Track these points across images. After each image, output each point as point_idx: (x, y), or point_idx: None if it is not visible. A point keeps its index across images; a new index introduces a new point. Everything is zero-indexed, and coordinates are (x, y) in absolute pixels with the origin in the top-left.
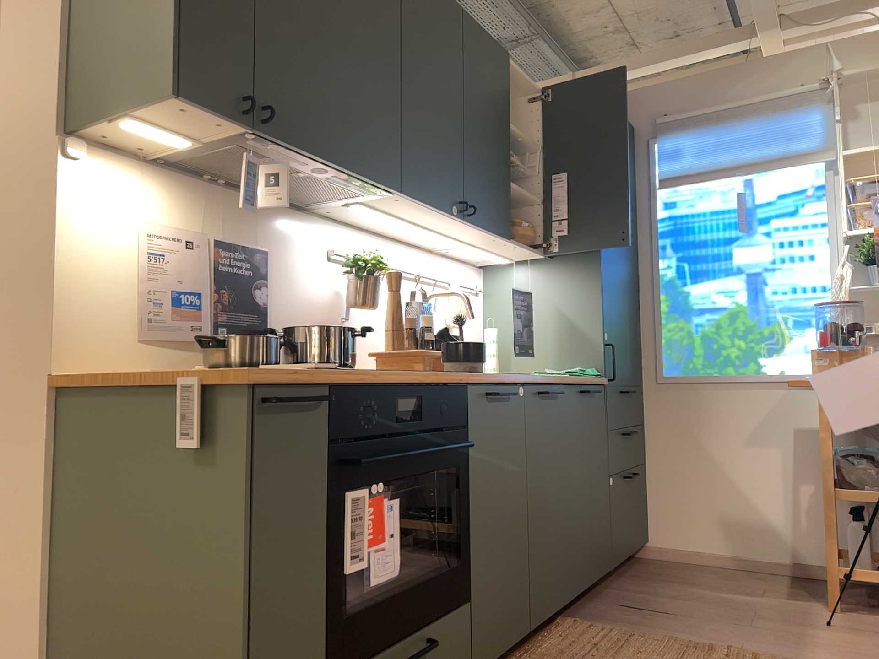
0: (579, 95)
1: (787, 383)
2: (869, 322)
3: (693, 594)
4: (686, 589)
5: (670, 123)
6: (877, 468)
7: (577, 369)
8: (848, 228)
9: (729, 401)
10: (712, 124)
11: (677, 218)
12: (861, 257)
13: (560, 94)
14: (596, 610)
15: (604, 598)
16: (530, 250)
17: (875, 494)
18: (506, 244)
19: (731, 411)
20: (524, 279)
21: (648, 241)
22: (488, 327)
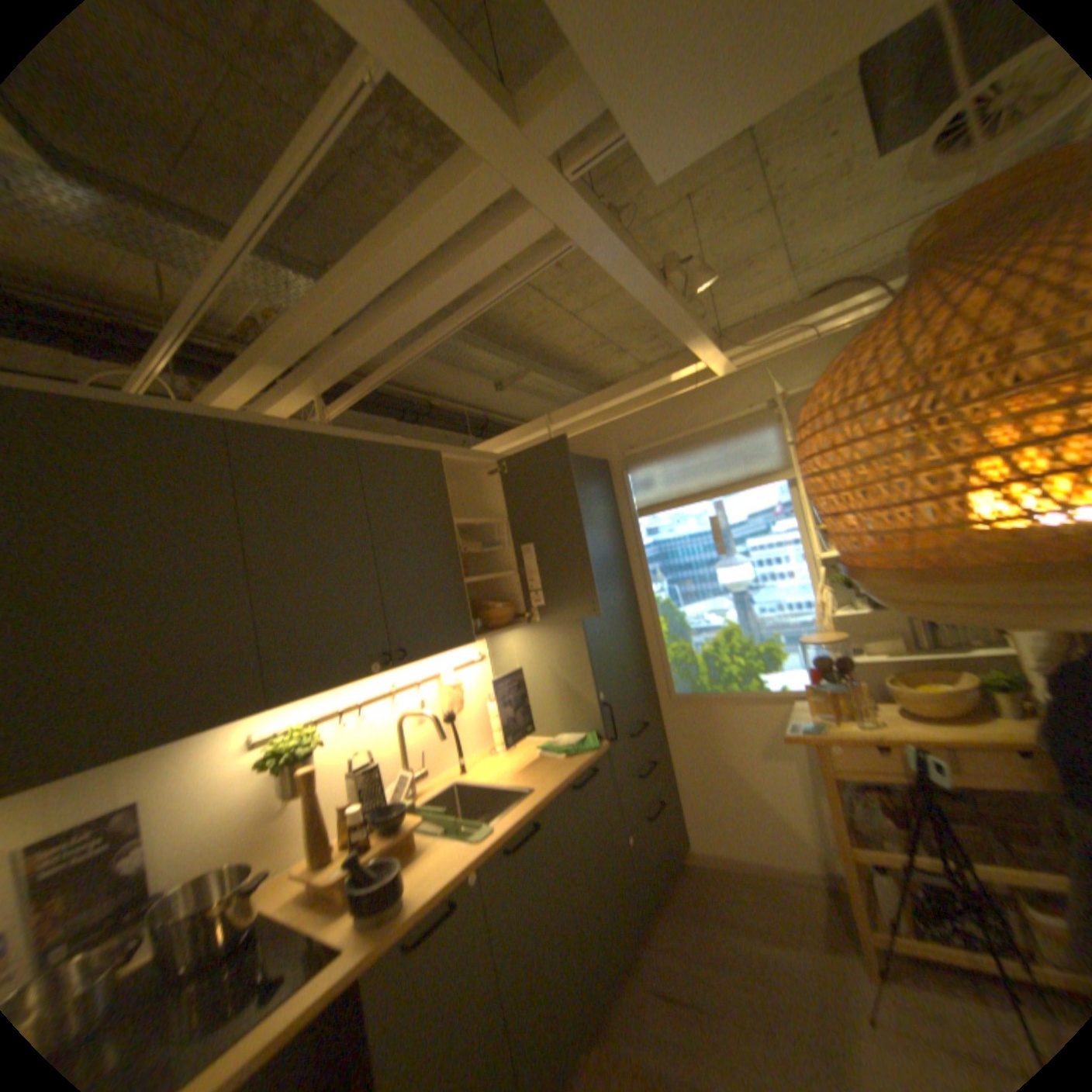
0: (533, 460)
1: (789, 699)
2: (860, 640)
3: (727, 952)
4: (721, 939)
5: (637, 454)
6: (893, 820)
7: (574, 742)
8: (822, 542)
9: (739, 717)
10: (675, 452)
11: (660, 543)
12: (839, 577)
13: (517, 460)
14: (626, 1011)
15: (638, 976)
16: (508, 630)
17: (895, 860)
18: (475, 640)
19: (741, 726)
20: (518, 642)
21: (639, 566)
22: (489, 699)
